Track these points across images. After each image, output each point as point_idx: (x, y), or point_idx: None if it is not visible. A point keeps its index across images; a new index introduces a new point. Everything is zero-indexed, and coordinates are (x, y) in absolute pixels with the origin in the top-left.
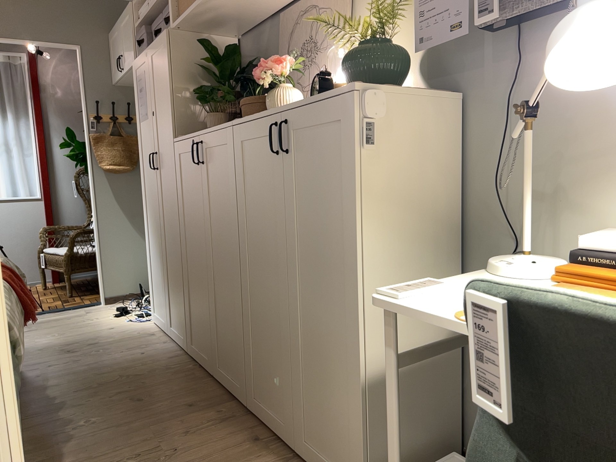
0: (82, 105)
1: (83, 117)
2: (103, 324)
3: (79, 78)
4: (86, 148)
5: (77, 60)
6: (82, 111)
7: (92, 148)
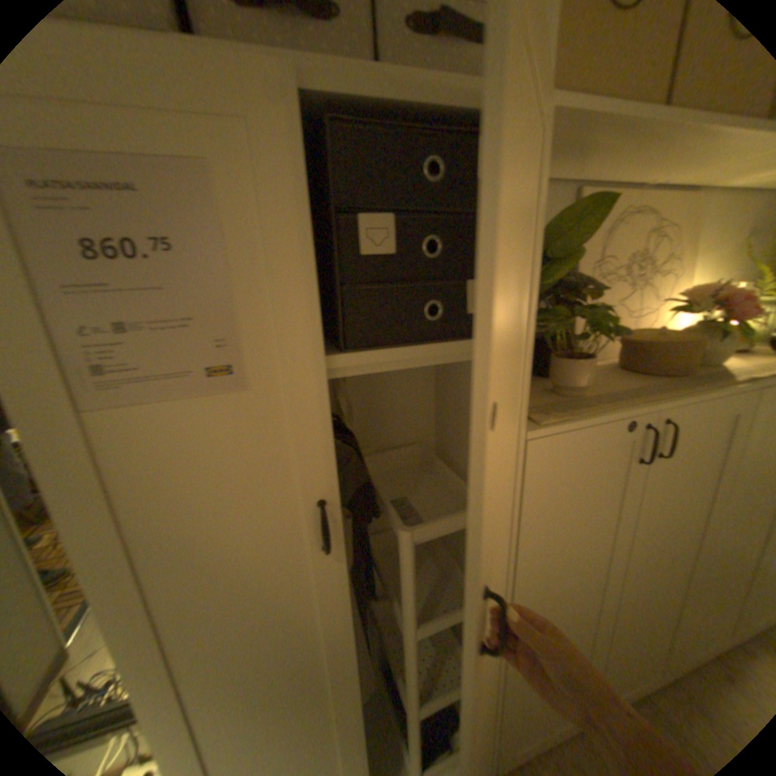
0: None
1: None
2: None
3: None
4: None
5: None
6: None
7: None
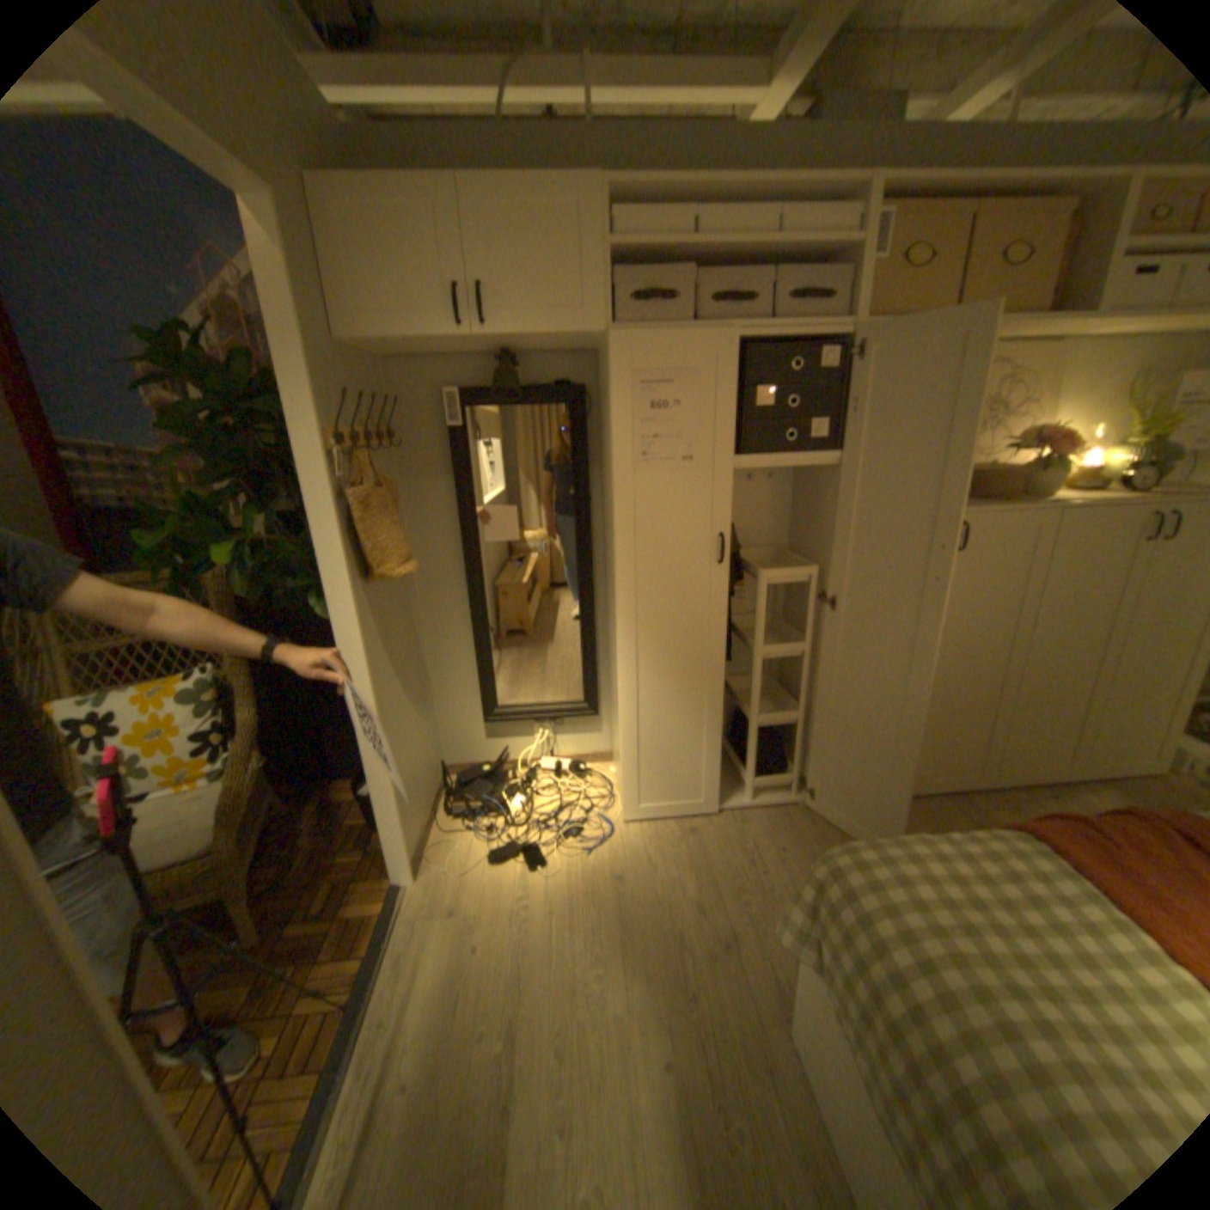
0: (286, 398)
1: (295, 438)
2: (580, 890)
3: (279, 309)
4: (316, 532)
5: (251, 237)
6: (291, 418)
7: (342, 528)
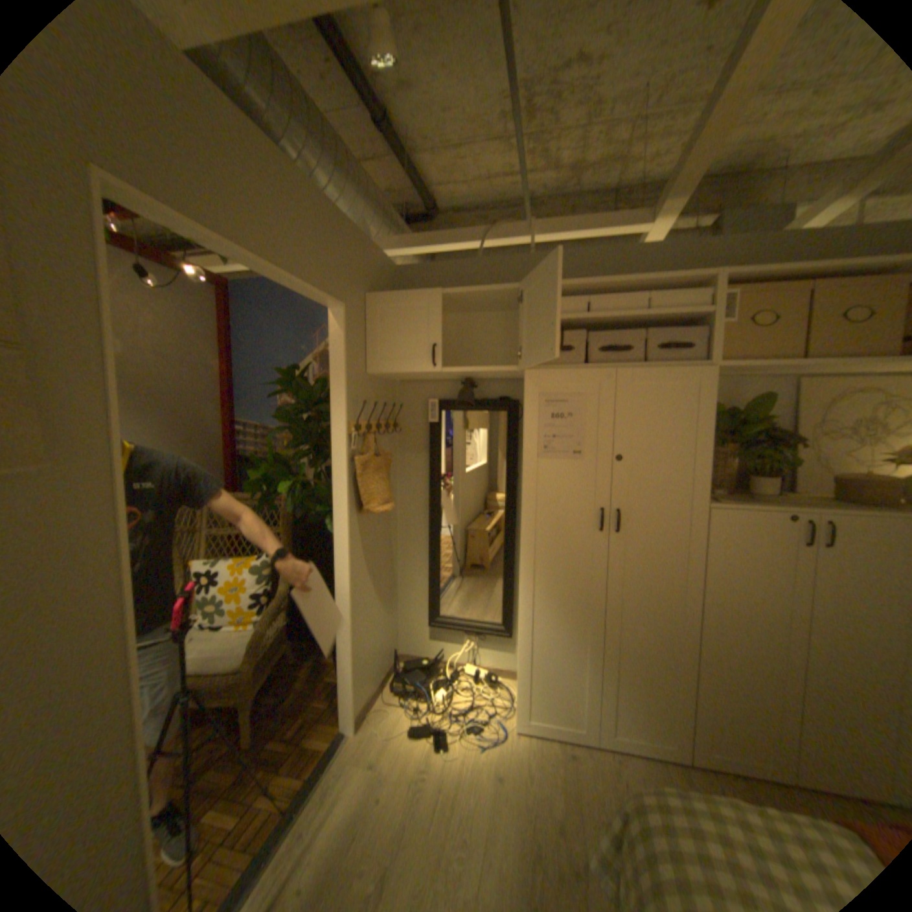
0: (332, 405)
1: (333, 427)
2: (468, 781)
3: (337, 361)
4: (335, 480)
5: (330, 327)
6: (333, 416)
7: (349, 479)
